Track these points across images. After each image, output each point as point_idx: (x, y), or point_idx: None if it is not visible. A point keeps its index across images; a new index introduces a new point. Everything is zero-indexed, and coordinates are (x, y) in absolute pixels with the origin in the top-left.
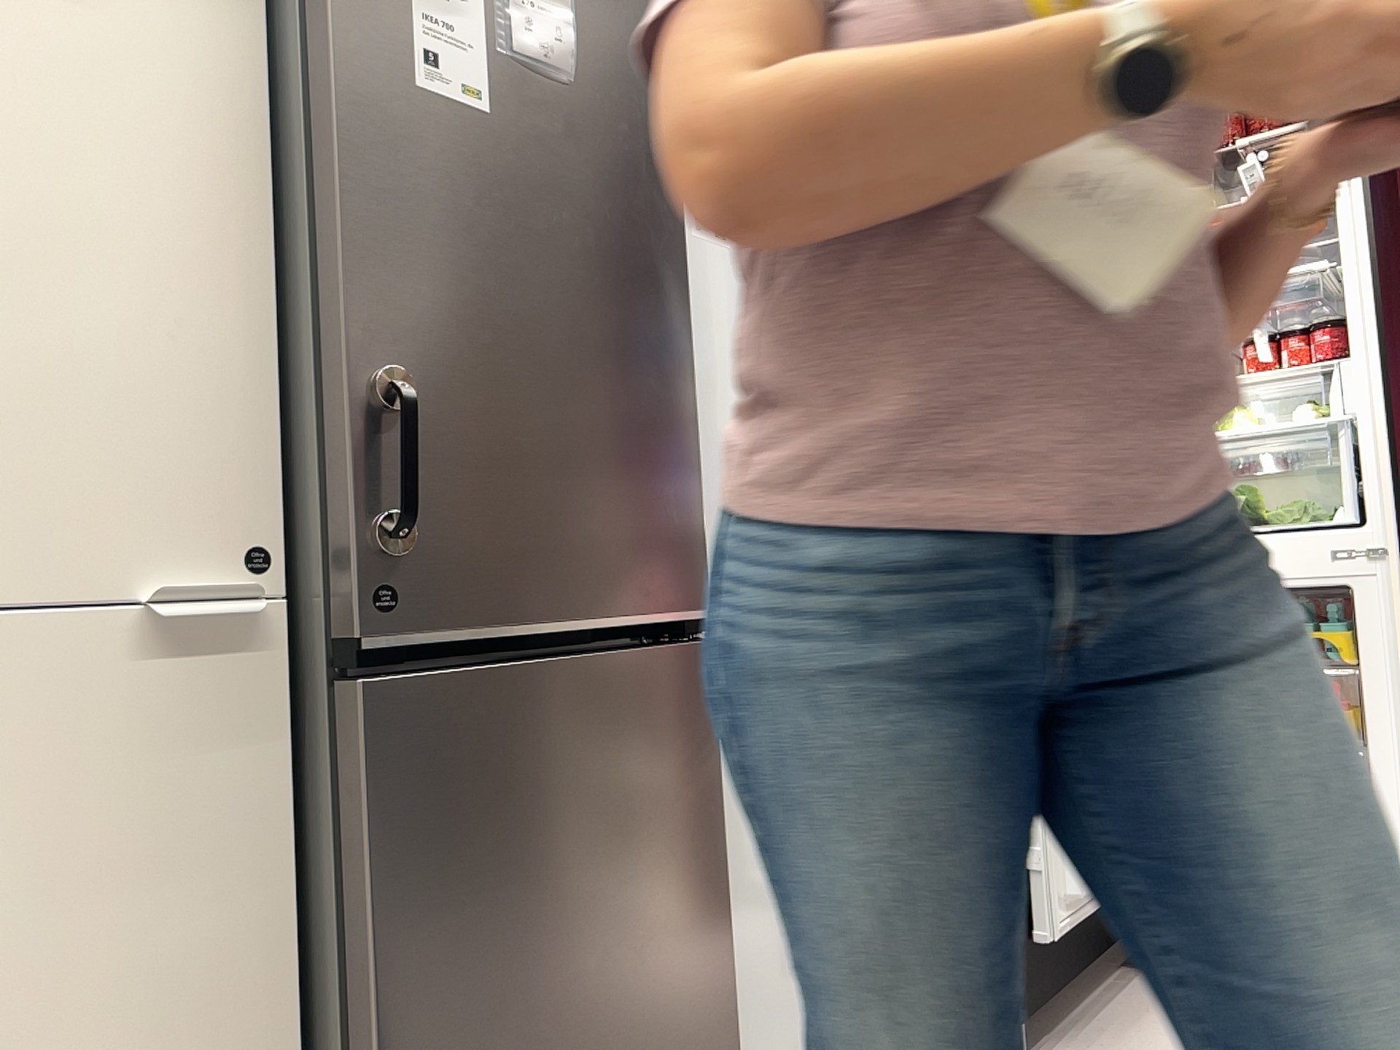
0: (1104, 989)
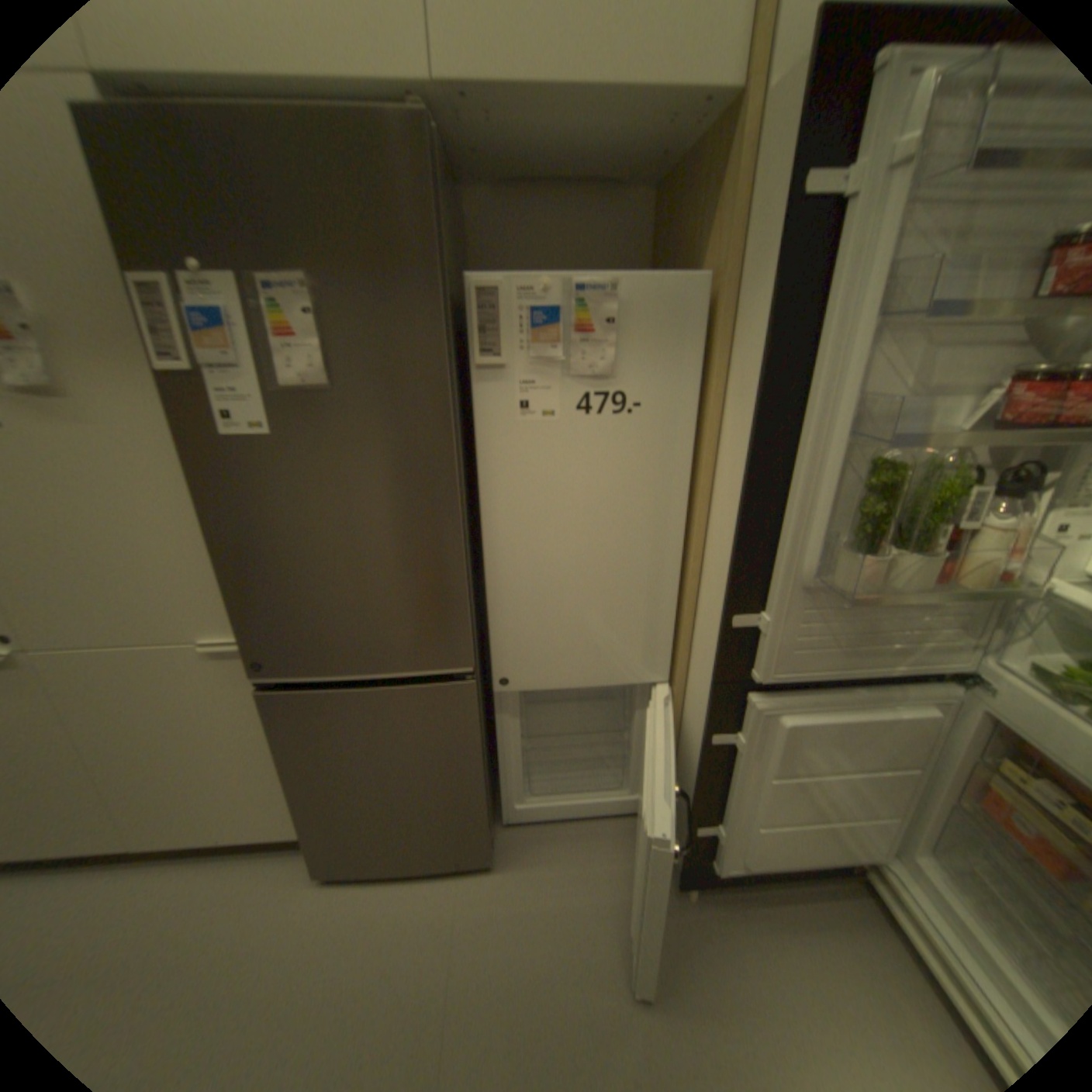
0: (814, 894)
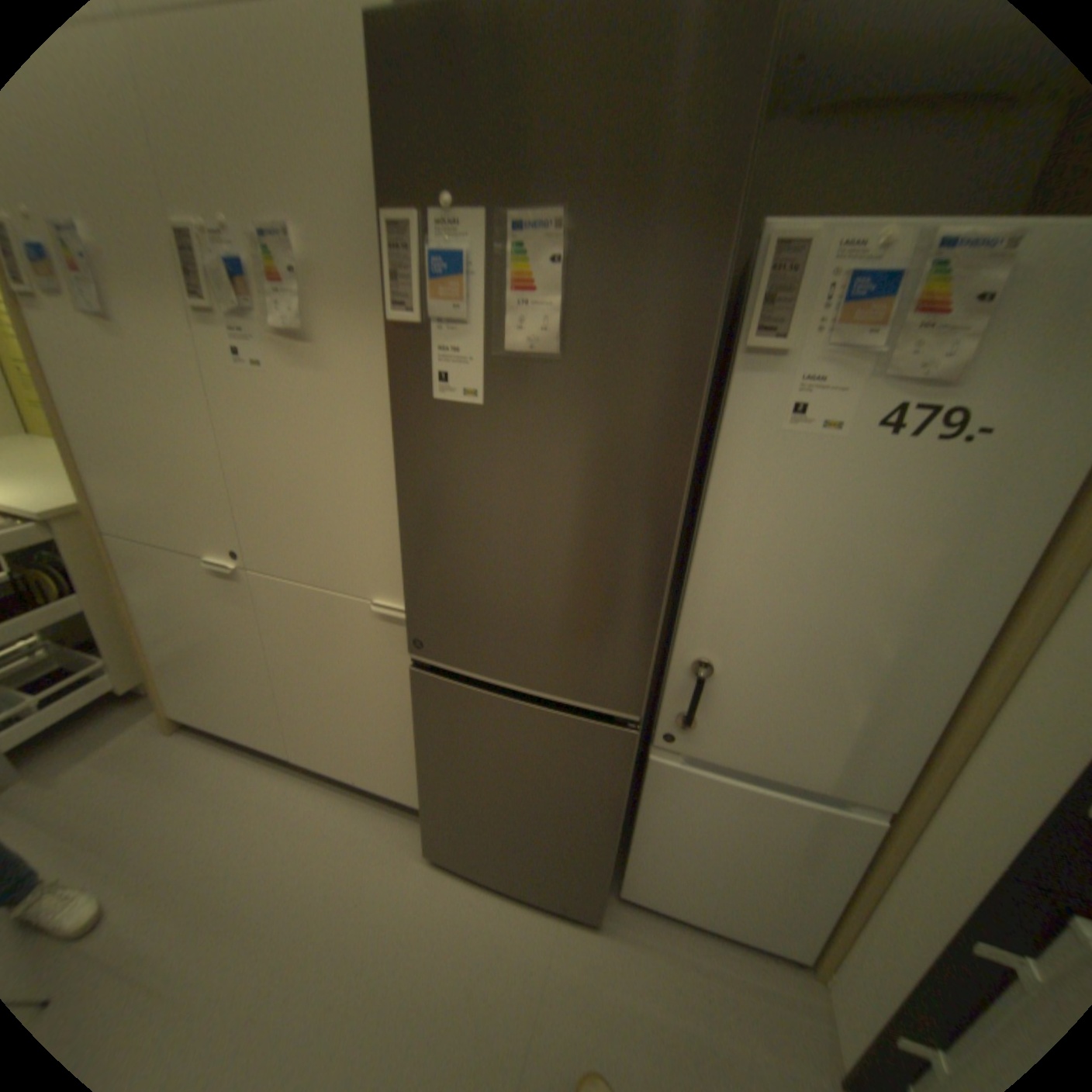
0: None
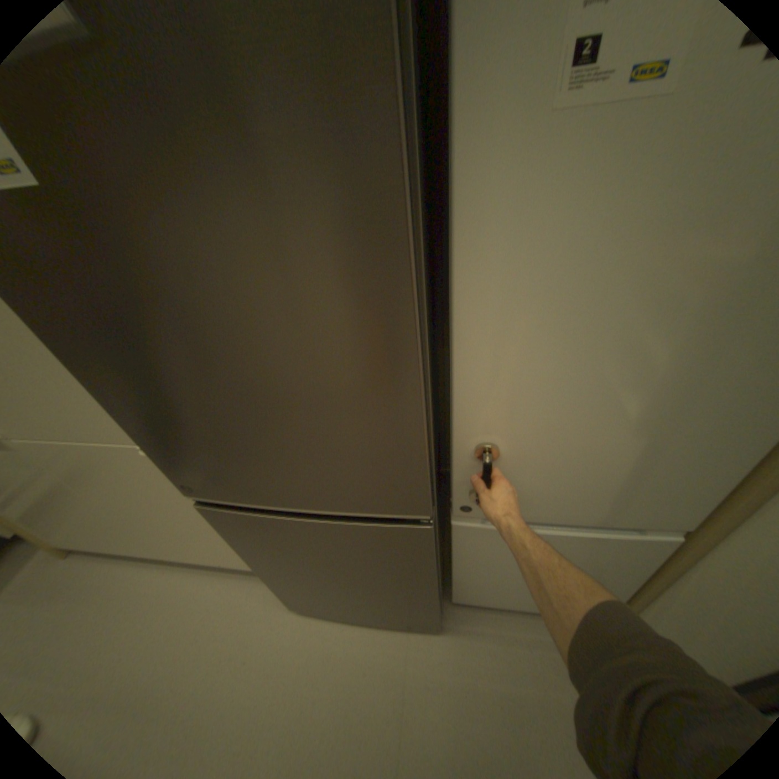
0: None
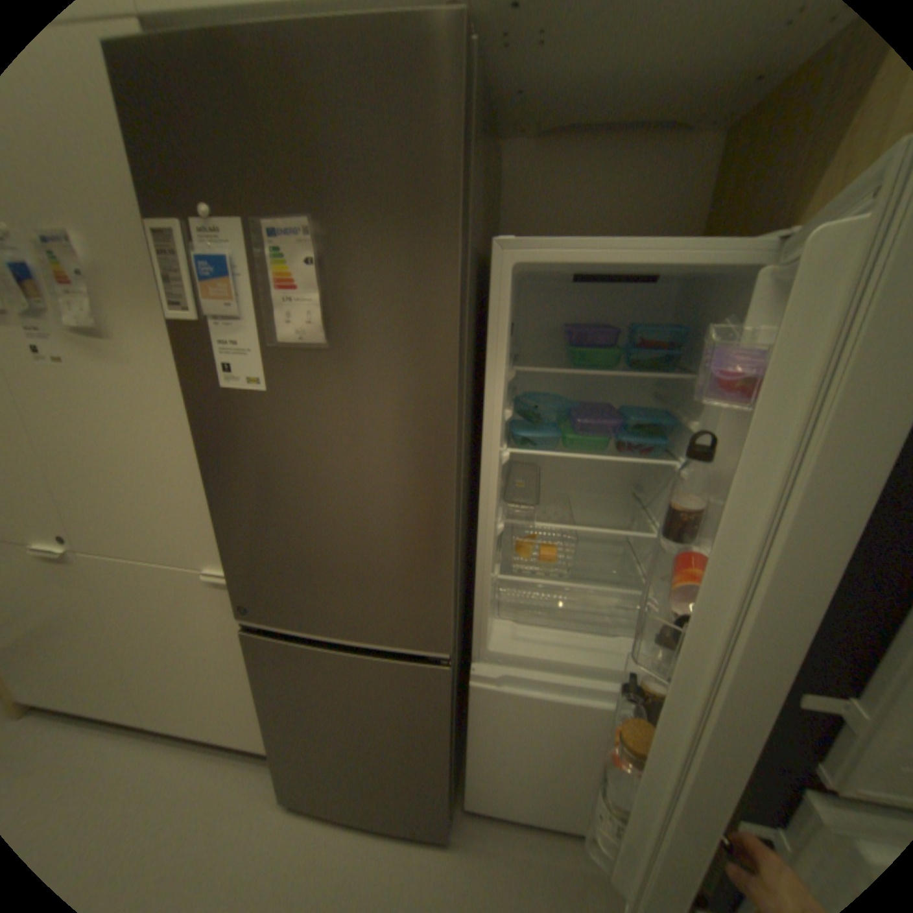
0: None
